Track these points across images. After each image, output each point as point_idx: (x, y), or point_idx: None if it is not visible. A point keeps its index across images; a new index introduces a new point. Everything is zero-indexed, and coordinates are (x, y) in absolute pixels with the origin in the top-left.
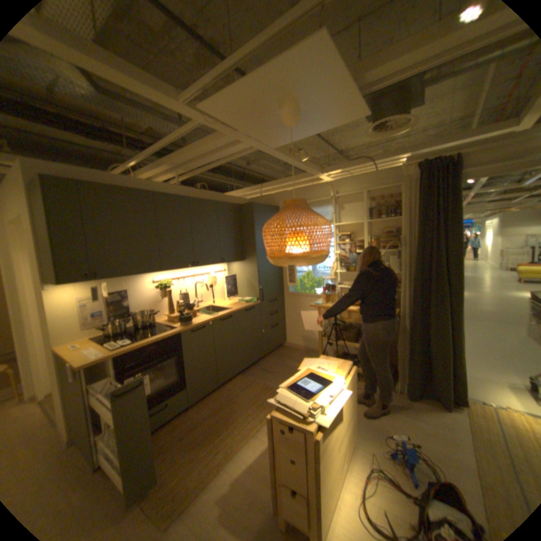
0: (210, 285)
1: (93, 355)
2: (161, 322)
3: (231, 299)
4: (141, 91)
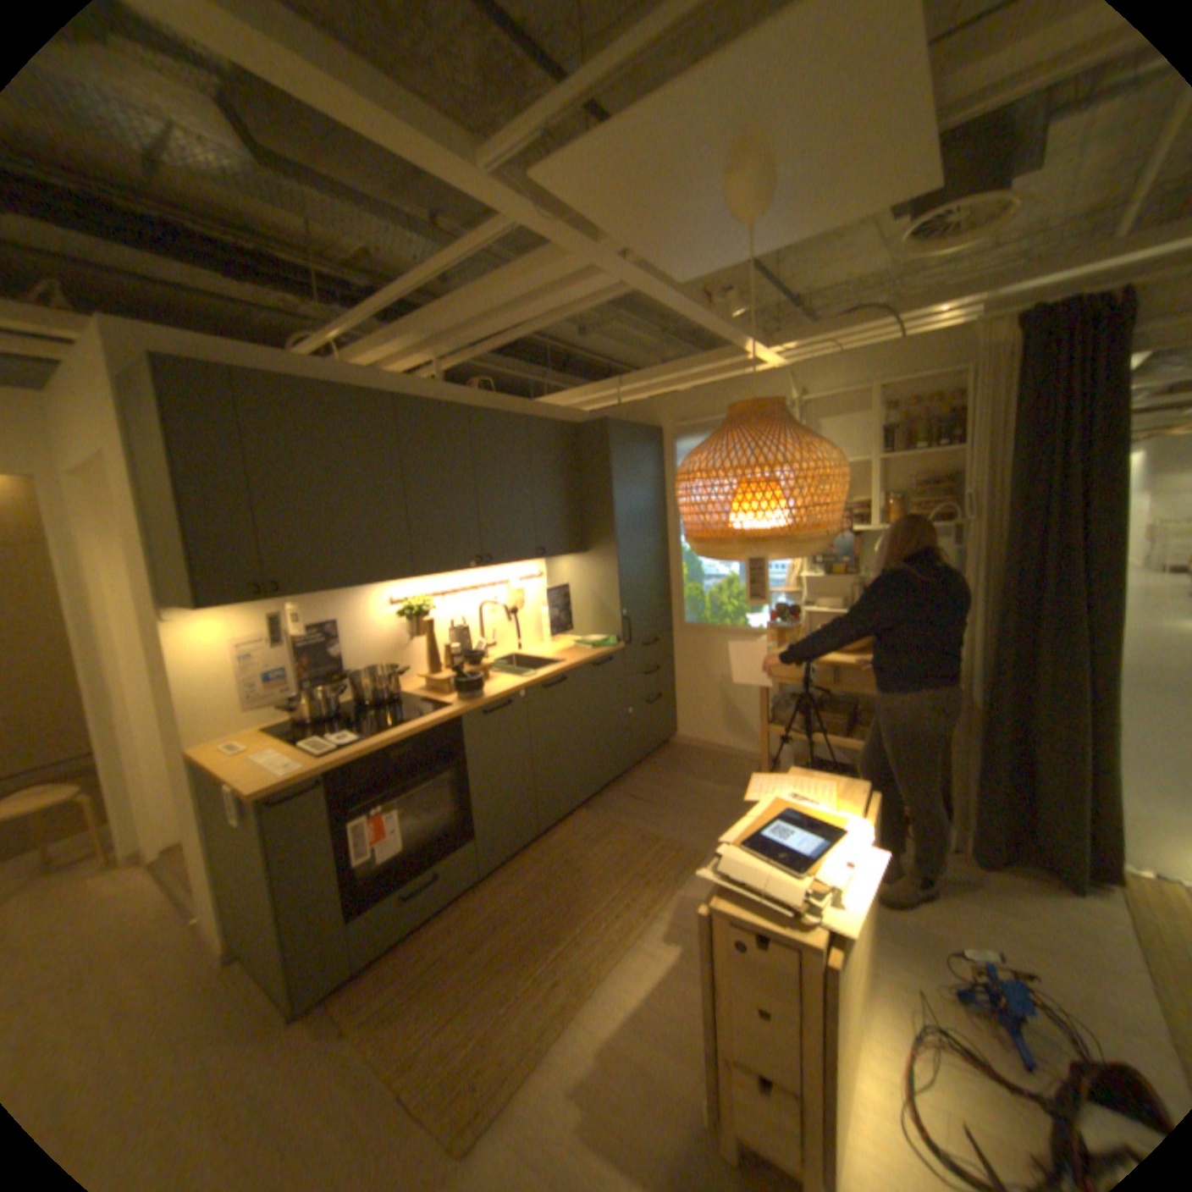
0: (512, 609)
1: (279, 765)
2: (412, 691)
3: (557, 640)
4: (395, 138)
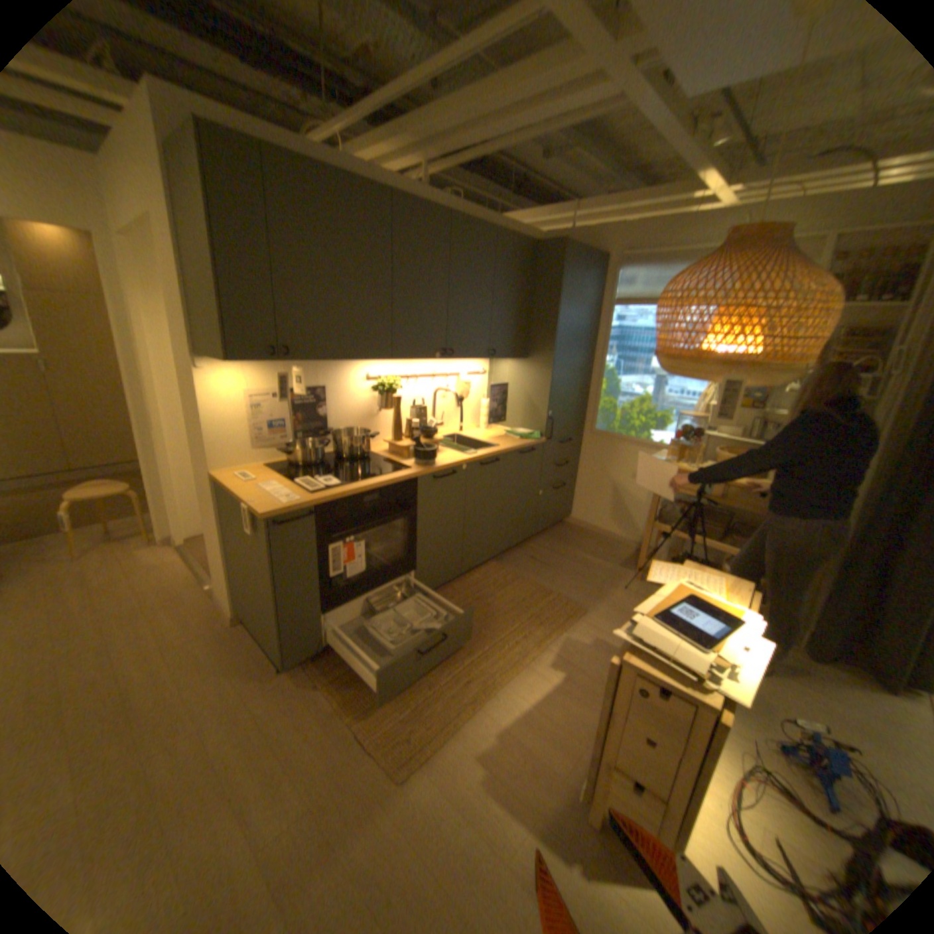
0: (459, 398)
1: (283, 494)
2: (378, 452)
3: (490, 429)
4: None
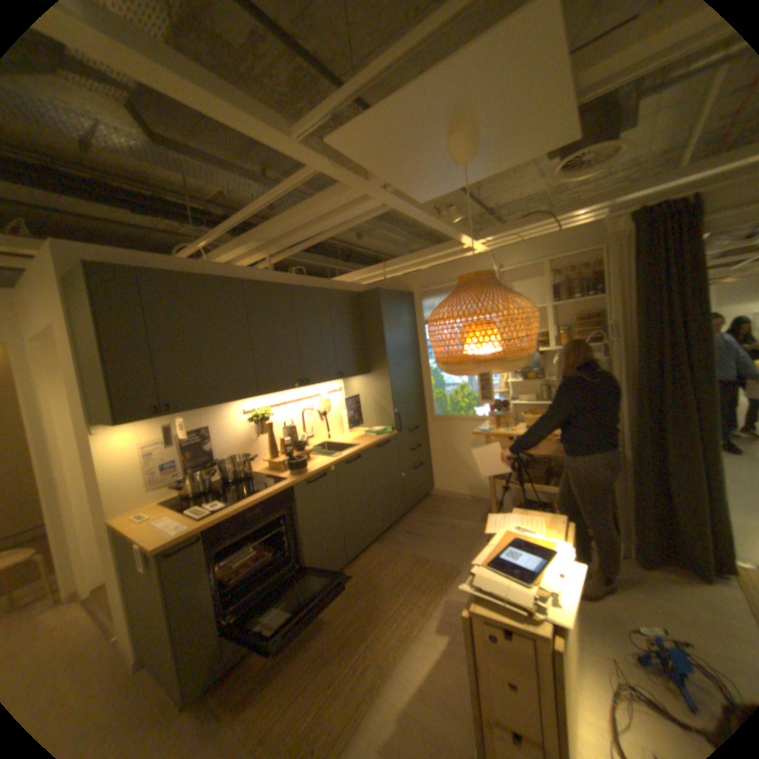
0: (323, 412)
1: (172, 527)
2: (260, 470)
3: (353, 431)
4: (240, 122)
